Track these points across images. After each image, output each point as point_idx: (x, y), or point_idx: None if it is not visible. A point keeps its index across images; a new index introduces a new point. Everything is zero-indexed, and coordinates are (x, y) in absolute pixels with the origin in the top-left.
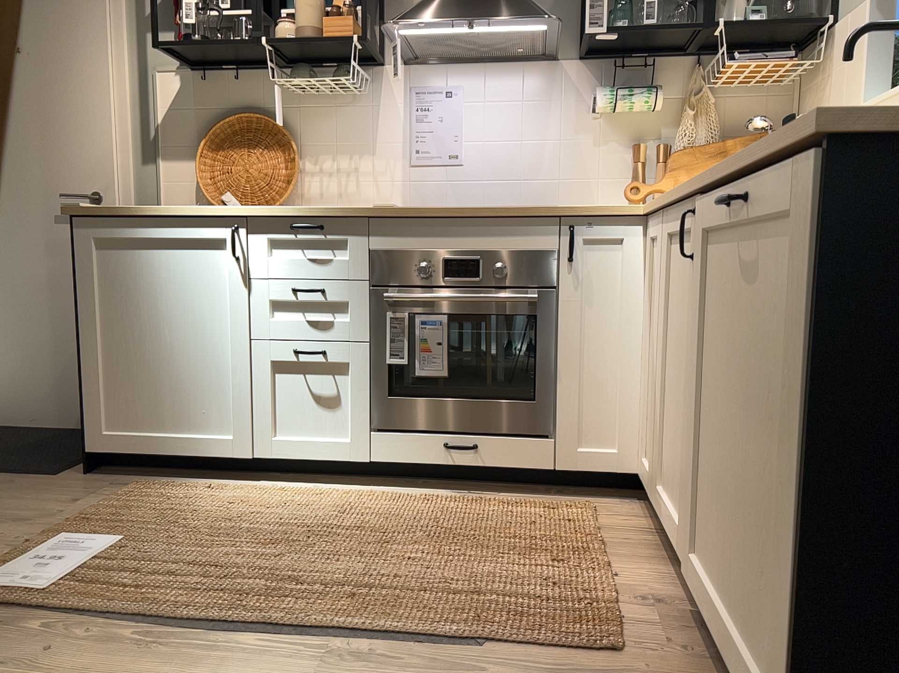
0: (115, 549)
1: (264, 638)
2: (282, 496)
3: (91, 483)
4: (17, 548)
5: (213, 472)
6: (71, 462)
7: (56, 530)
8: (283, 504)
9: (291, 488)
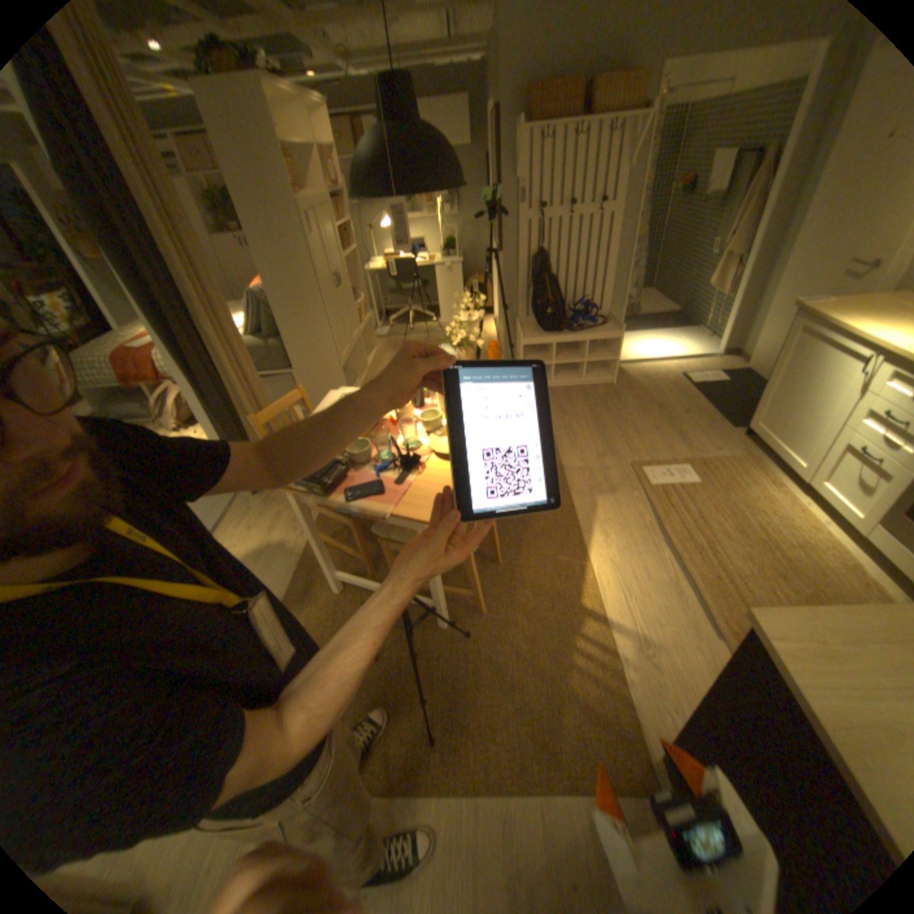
0: (691, 484)
1: (673, 556)
2: (794, 513)
3: (737, 443)
4: (672, 458)
5: (796, 473)
6: (749, 424)
7: (690, 460)
8: (785, 518)
9: (814, 512)
